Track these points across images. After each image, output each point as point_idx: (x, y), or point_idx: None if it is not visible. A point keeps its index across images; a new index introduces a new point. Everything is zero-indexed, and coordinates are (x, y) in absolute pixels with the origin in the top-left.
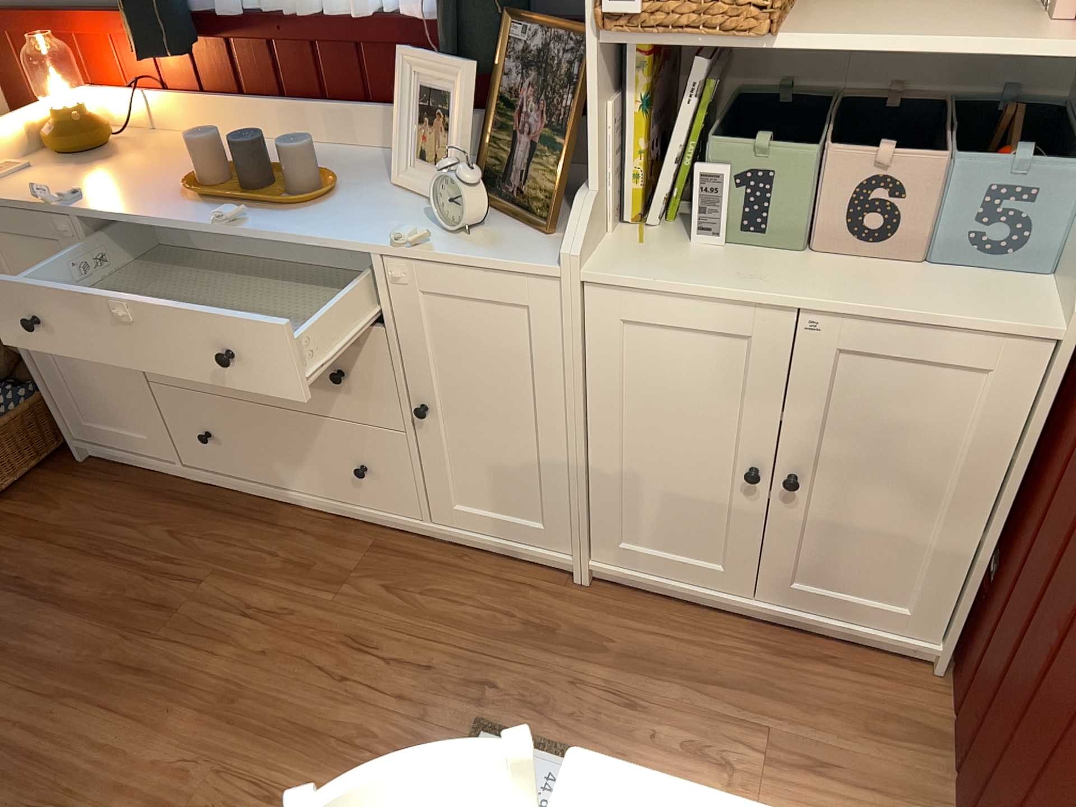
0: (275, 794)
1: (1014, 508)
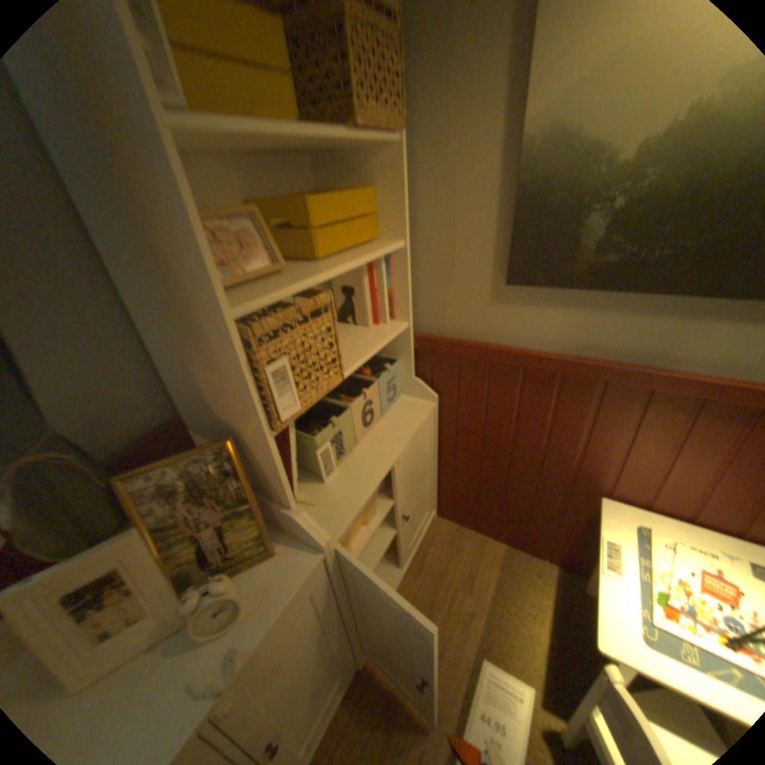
0: None
1: (439, 455)
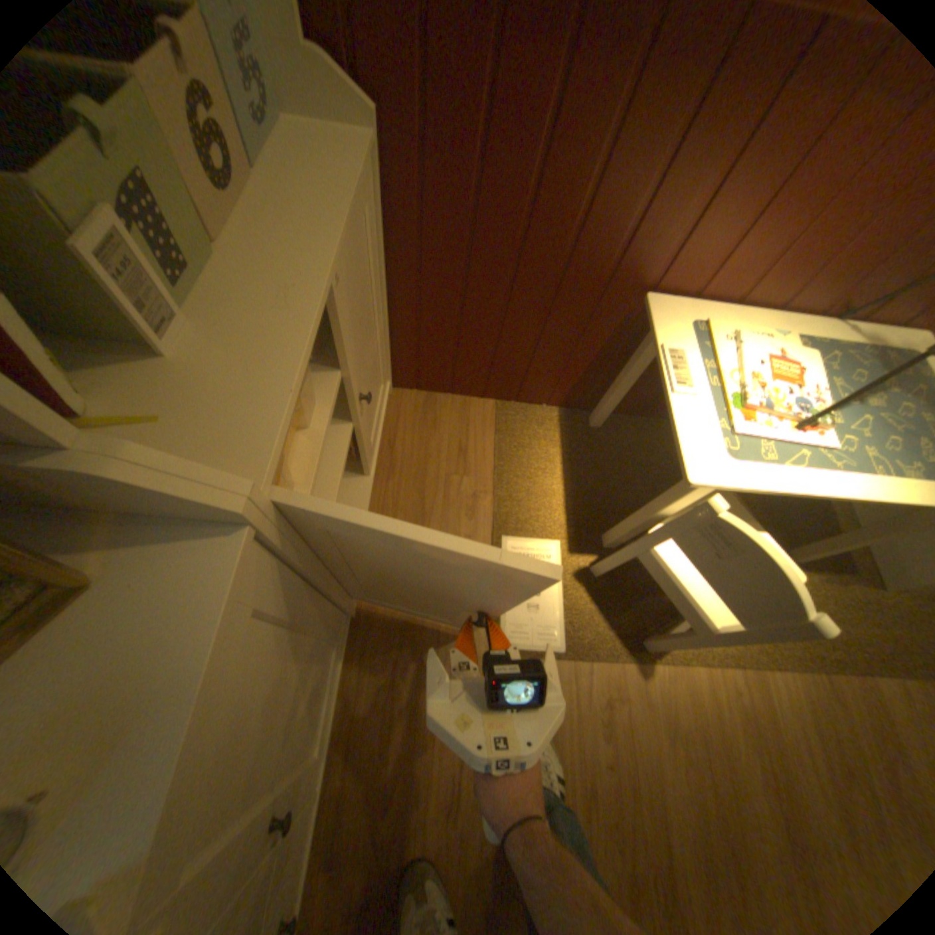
0: (595, 795)
1: (389, 276)
